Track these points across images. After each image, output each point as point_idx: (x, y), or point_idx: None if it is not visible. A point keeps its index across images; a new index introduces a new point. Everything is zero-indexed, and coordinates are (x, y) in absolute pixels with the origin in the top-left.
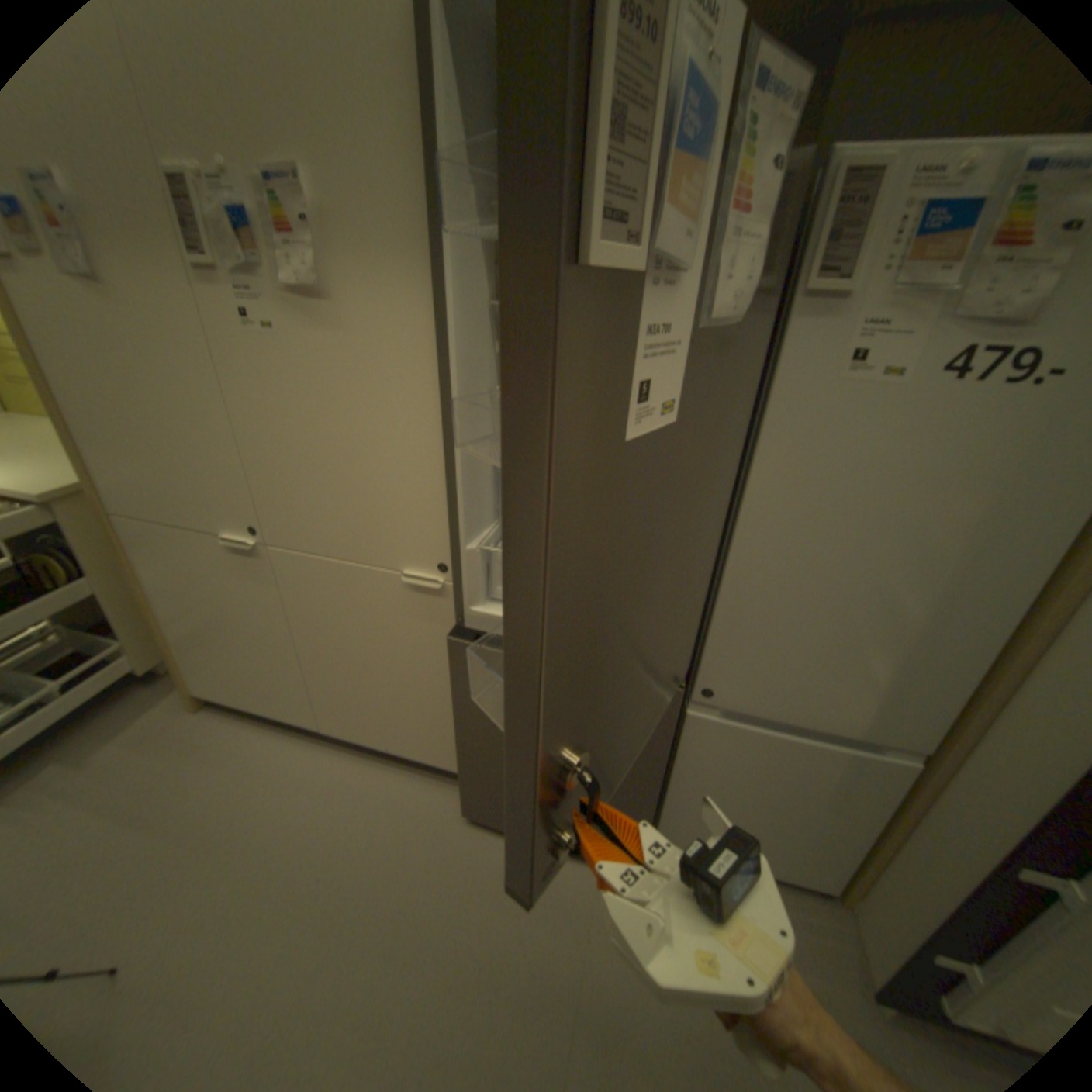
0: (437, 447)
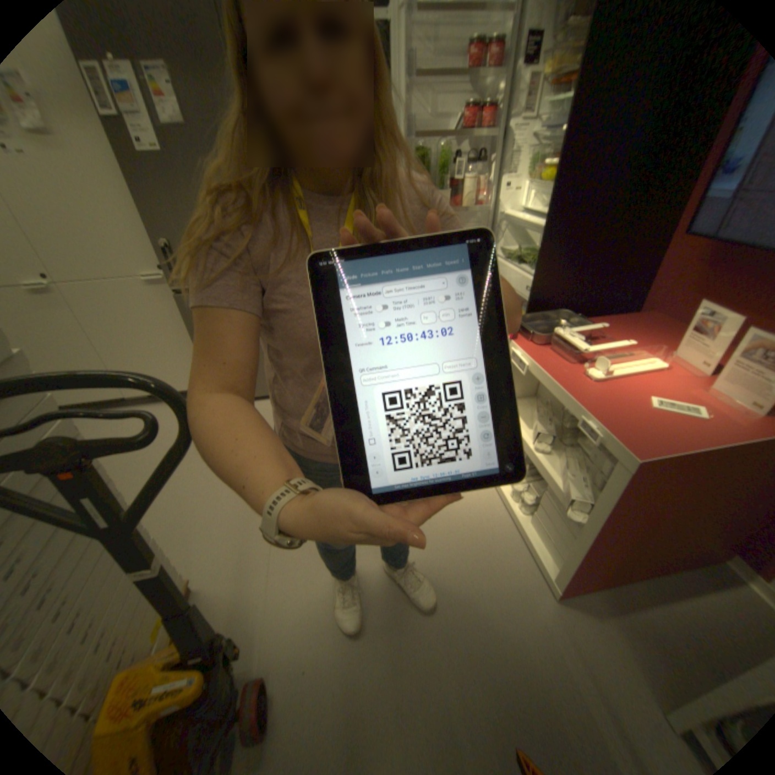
0: (136, 204)
